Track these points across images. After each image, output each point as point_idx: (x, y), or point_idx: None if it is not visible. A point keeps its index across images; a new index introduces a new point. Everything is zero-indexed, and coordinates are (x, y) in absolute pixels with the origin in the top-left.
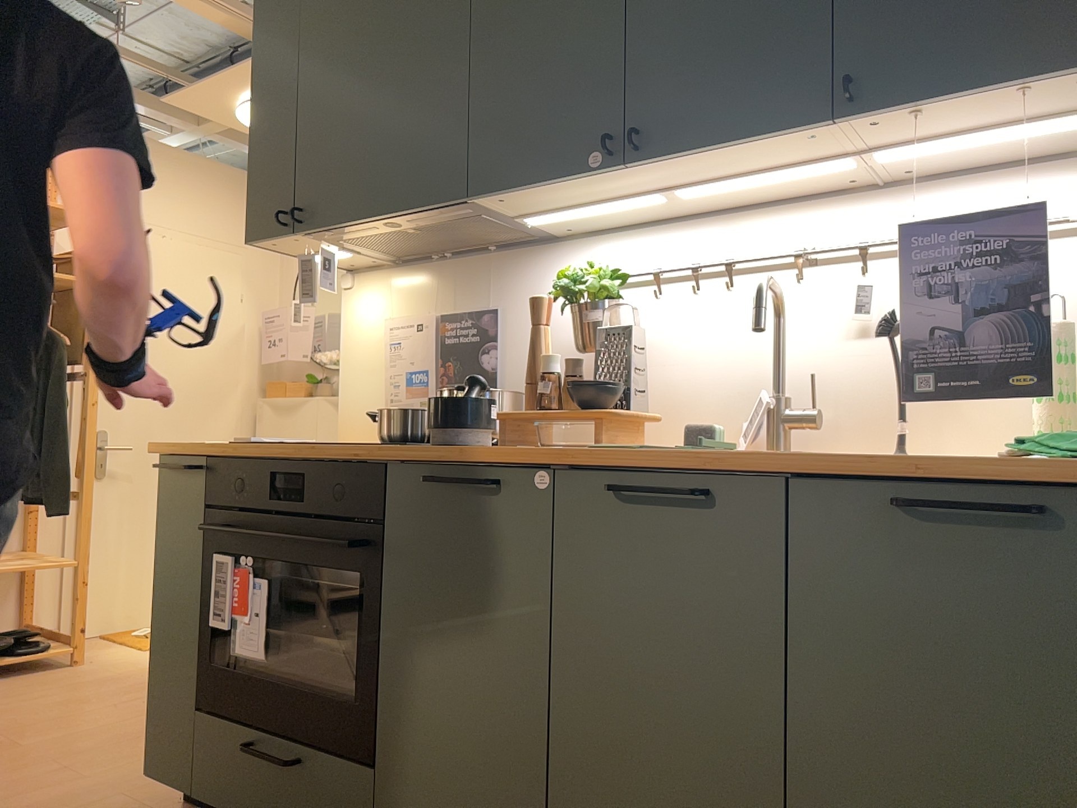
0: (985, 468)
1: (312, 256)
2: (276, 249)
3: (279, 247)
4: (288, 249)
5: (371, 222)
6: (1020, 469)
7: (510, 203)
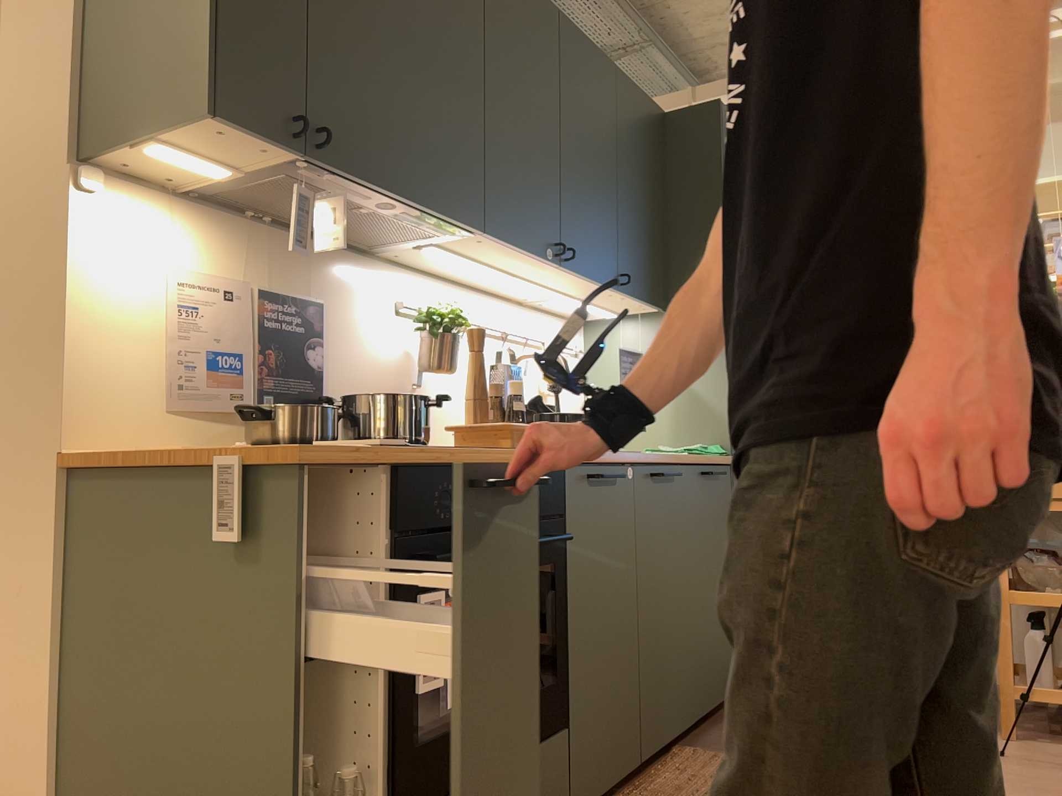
0: (709, 459)
1: (309, 193)
2: (192, 131)
3: (212, 134)
4: (198, 138)
5: (388, 196)
6: (722, 459)
7: (472, 241)
